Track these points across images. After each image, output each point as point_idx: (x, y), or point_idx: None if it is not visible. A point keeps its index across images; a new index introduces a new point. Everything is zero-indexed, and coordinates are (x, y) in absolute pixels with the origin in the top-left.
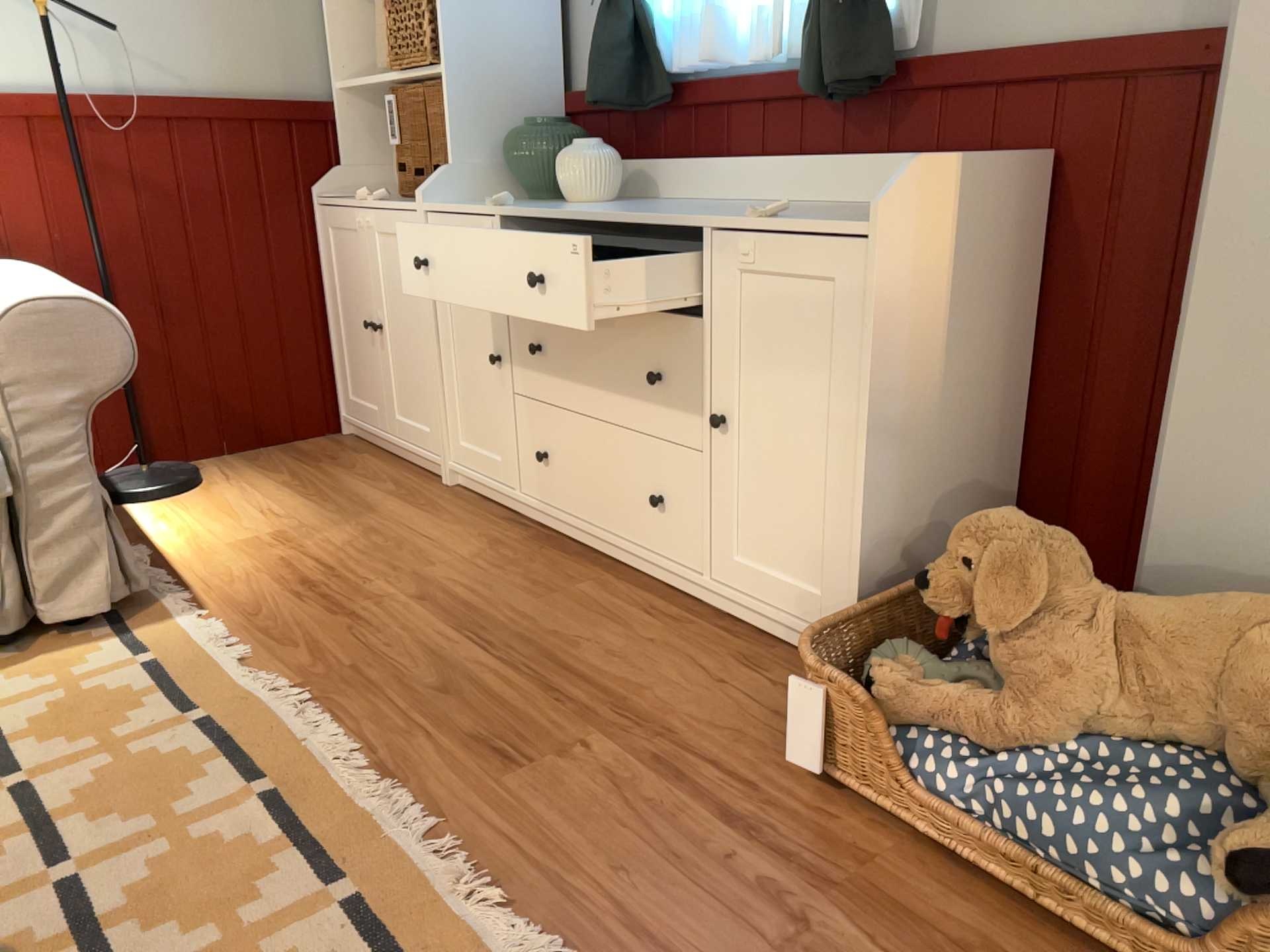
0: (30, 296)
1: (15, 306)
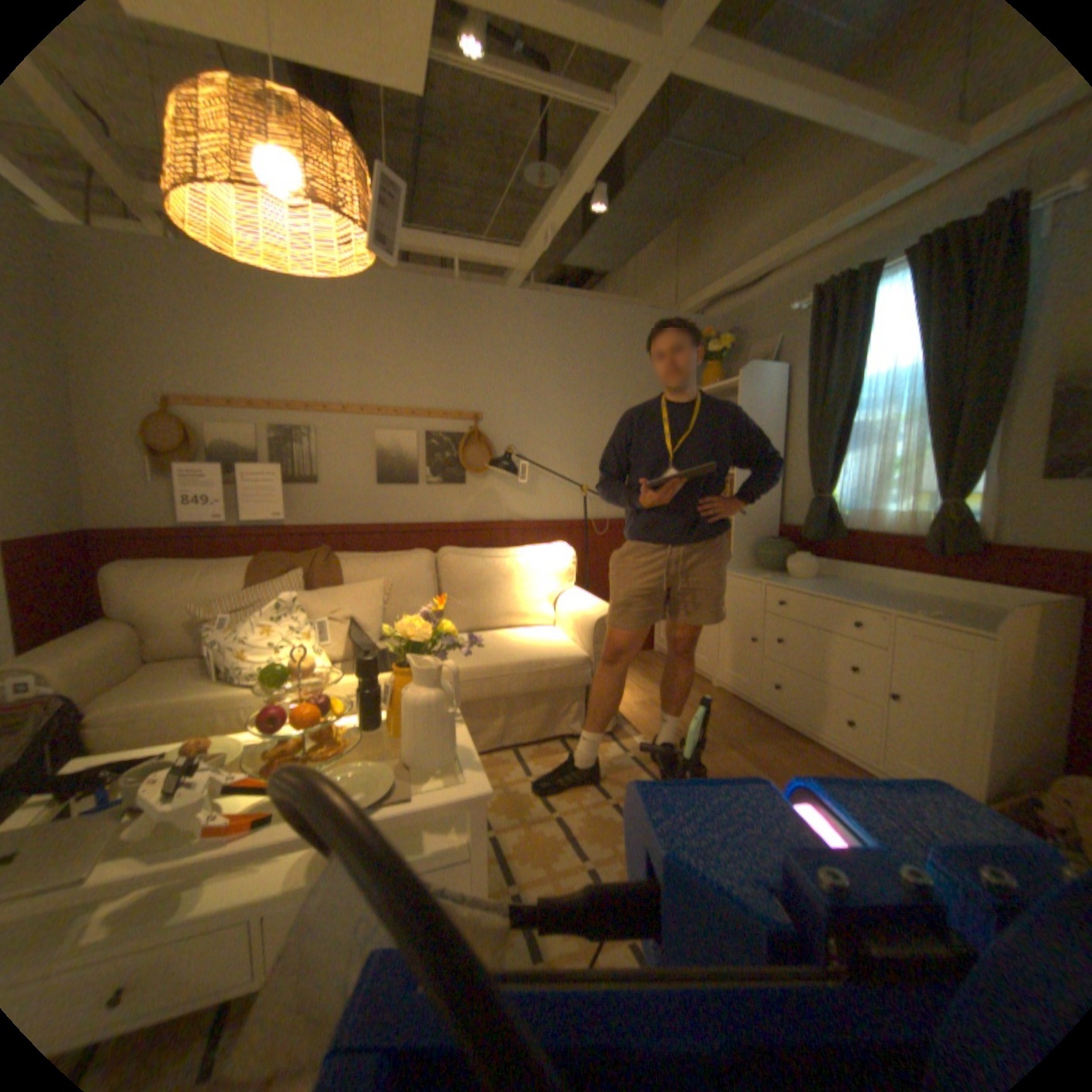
0: (602, 610)
1: (600, 615)
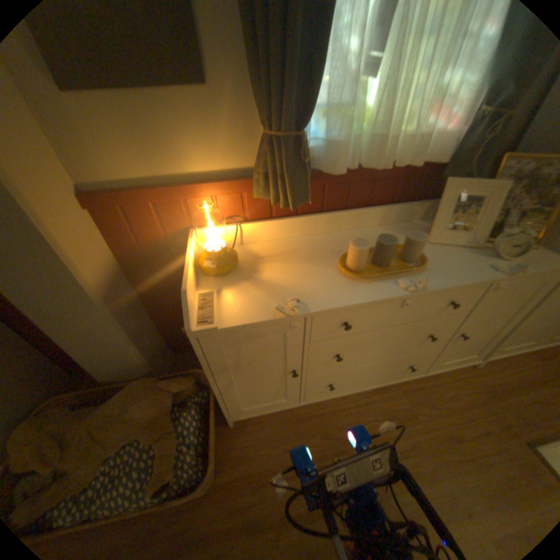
0: None
1: None
